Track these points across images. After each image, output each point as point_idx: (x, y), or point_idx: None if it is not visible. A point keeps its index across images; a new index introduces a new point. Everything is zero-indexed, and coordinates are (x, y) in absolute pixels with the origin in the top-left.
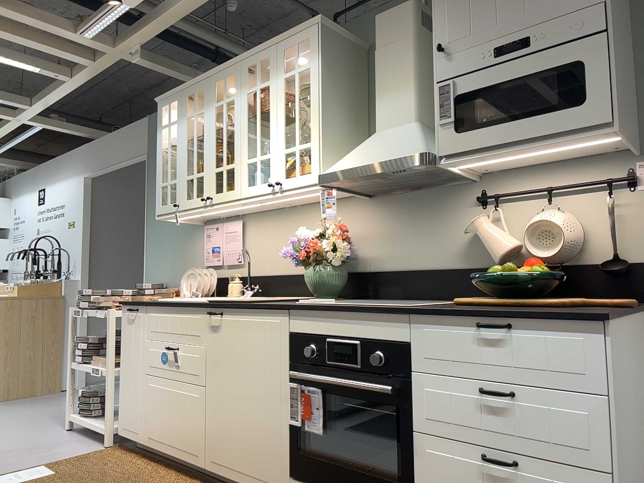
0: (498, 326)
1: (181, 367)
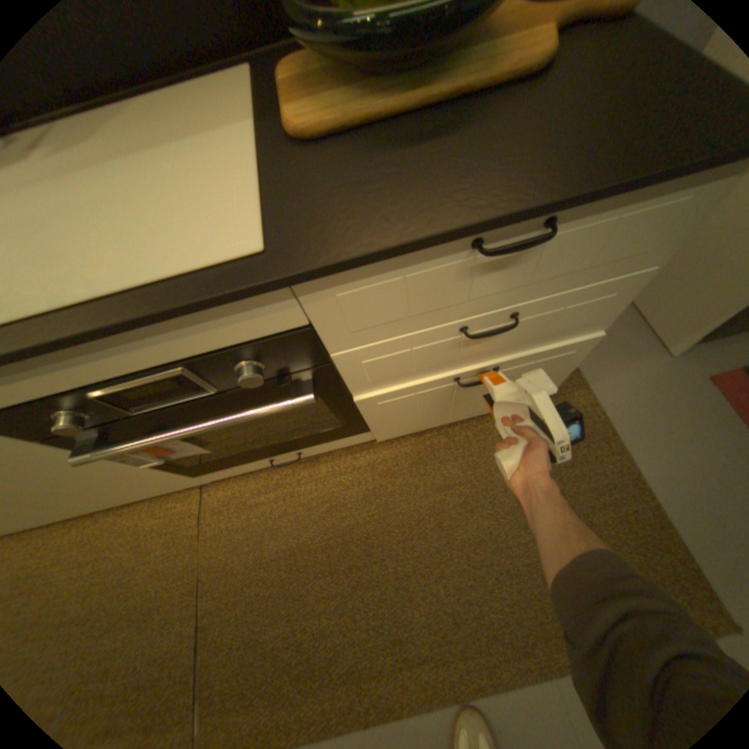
0: (535, 238)
1: None
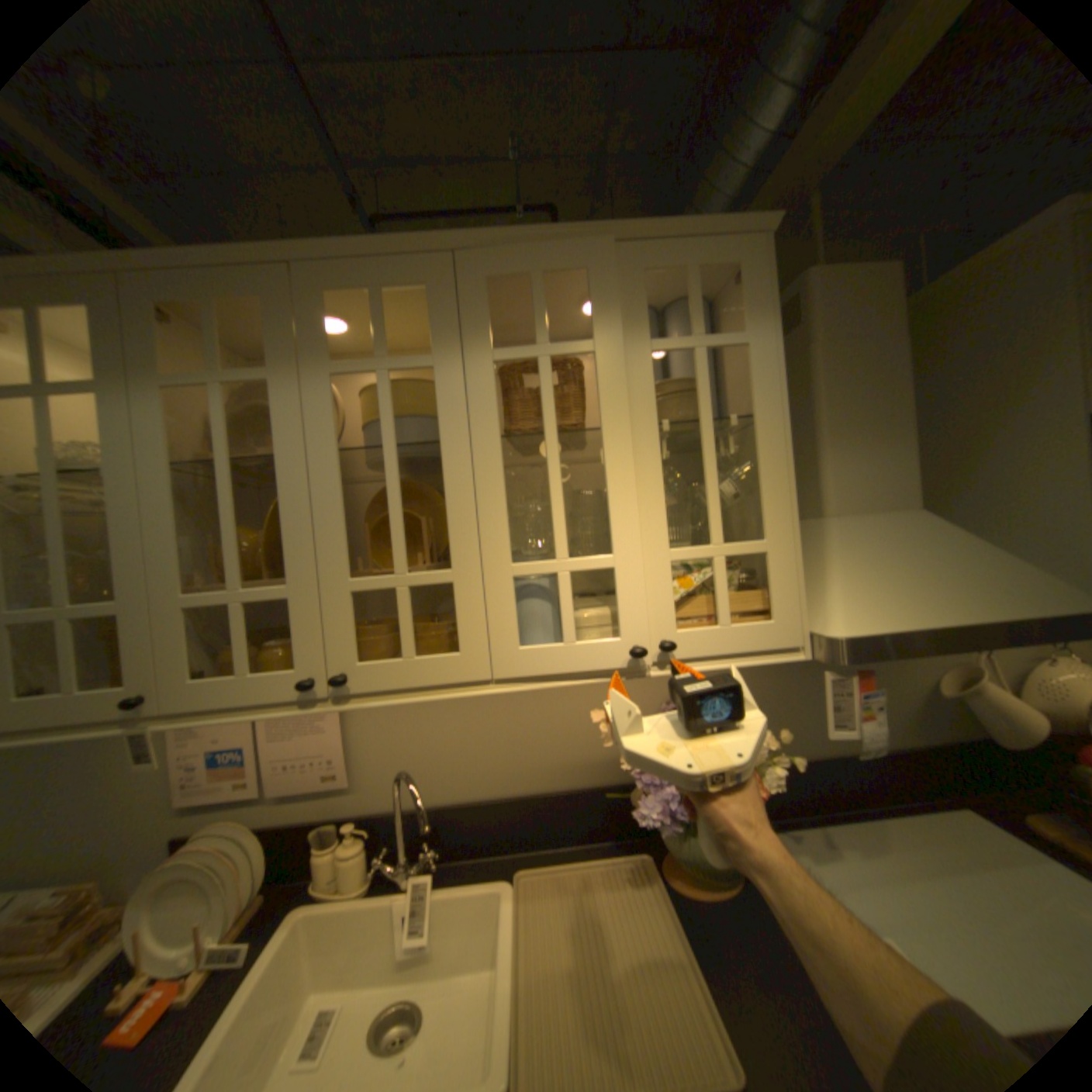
0: None
1: None
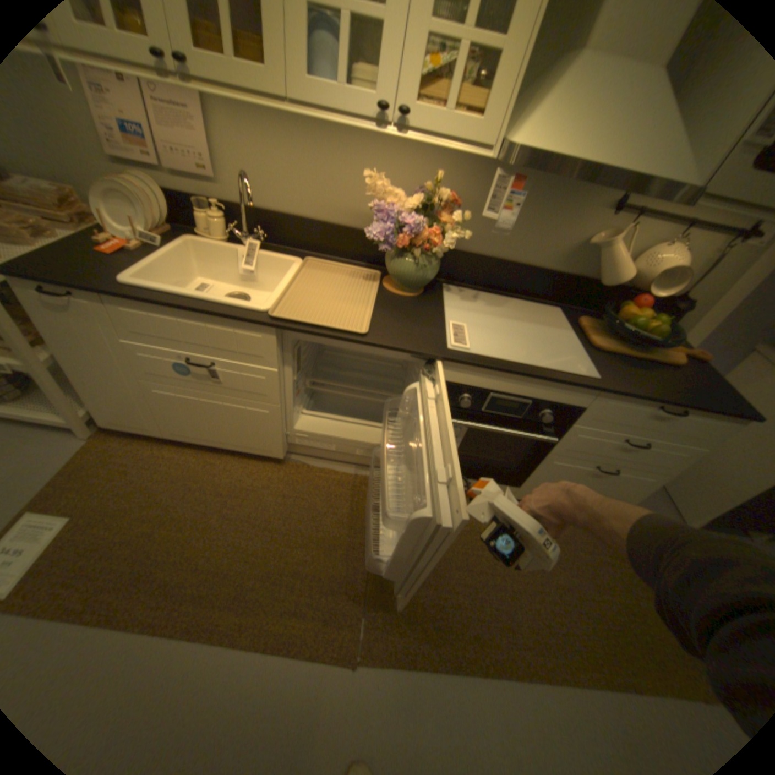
0: (683, 415)
1: (227, 384)
